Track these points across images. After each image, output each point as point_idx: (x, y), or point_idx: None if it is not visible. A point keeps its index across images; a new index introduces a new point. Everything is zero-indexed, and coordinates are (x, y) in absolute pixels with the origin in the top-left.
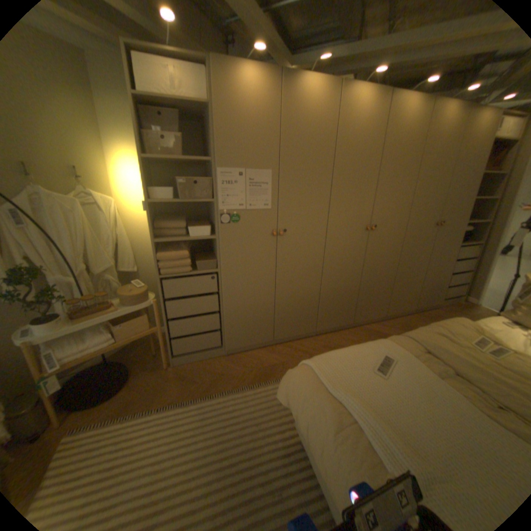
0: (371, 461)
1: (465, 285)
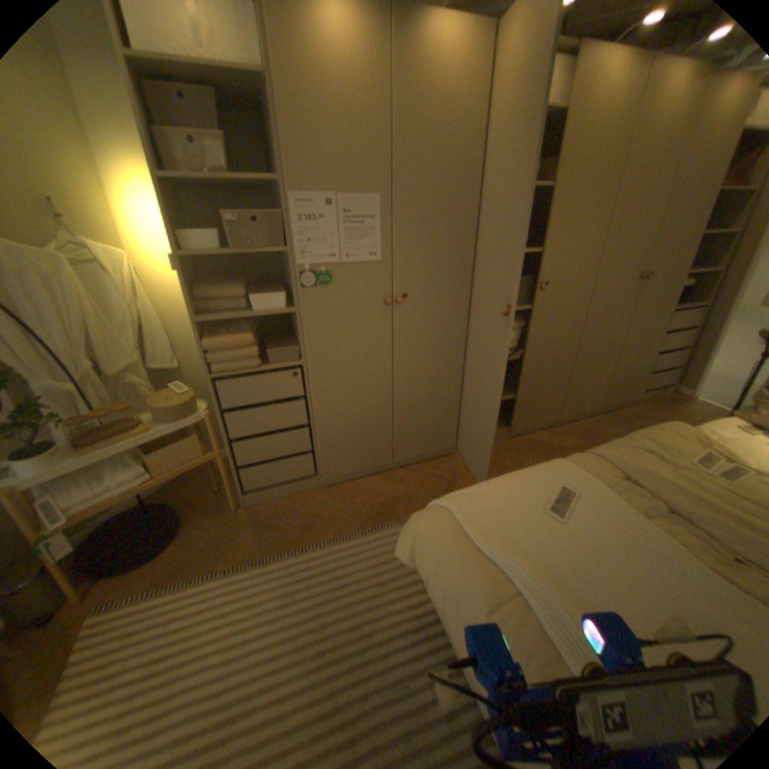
0: (544, 654)
1: (676, 369)
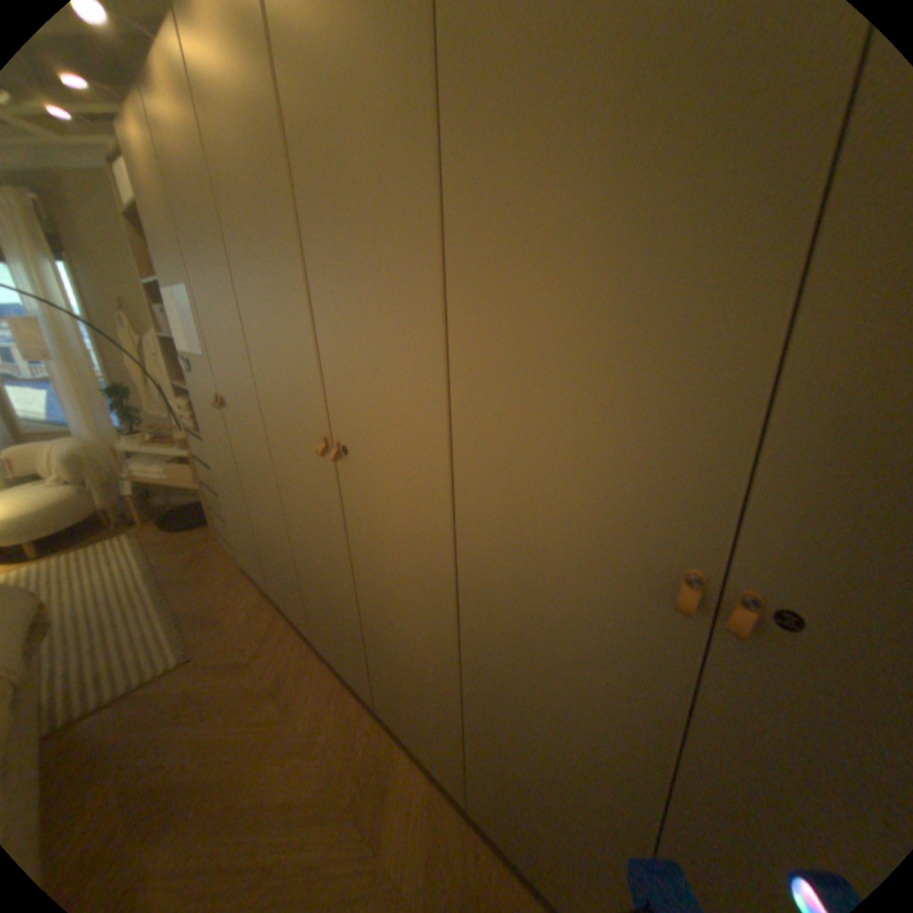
0: None
1: None
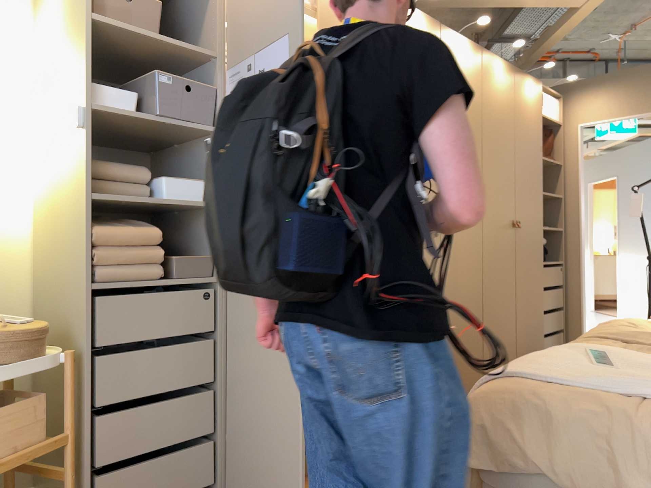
0: None
1: (558, 332)
